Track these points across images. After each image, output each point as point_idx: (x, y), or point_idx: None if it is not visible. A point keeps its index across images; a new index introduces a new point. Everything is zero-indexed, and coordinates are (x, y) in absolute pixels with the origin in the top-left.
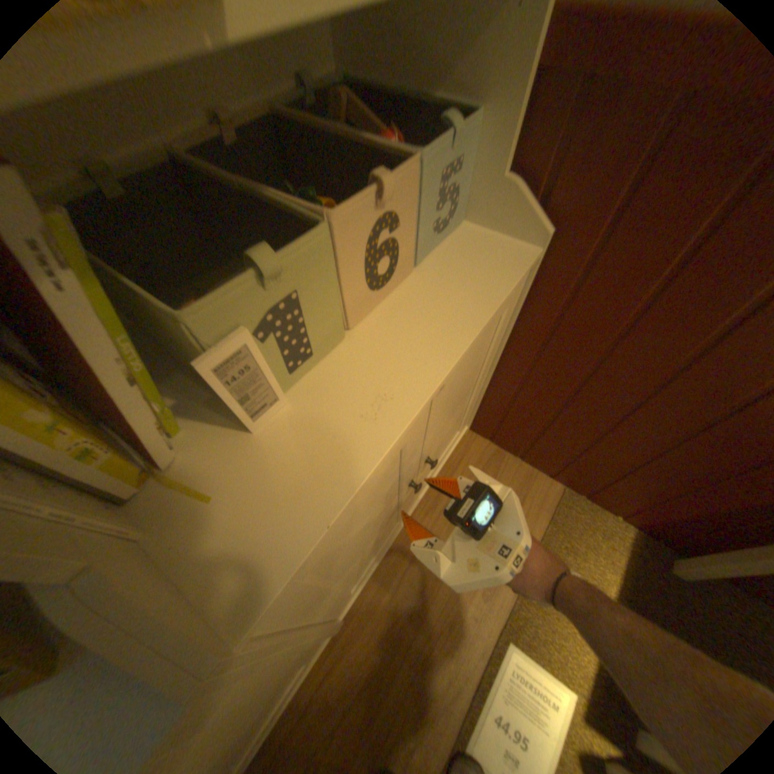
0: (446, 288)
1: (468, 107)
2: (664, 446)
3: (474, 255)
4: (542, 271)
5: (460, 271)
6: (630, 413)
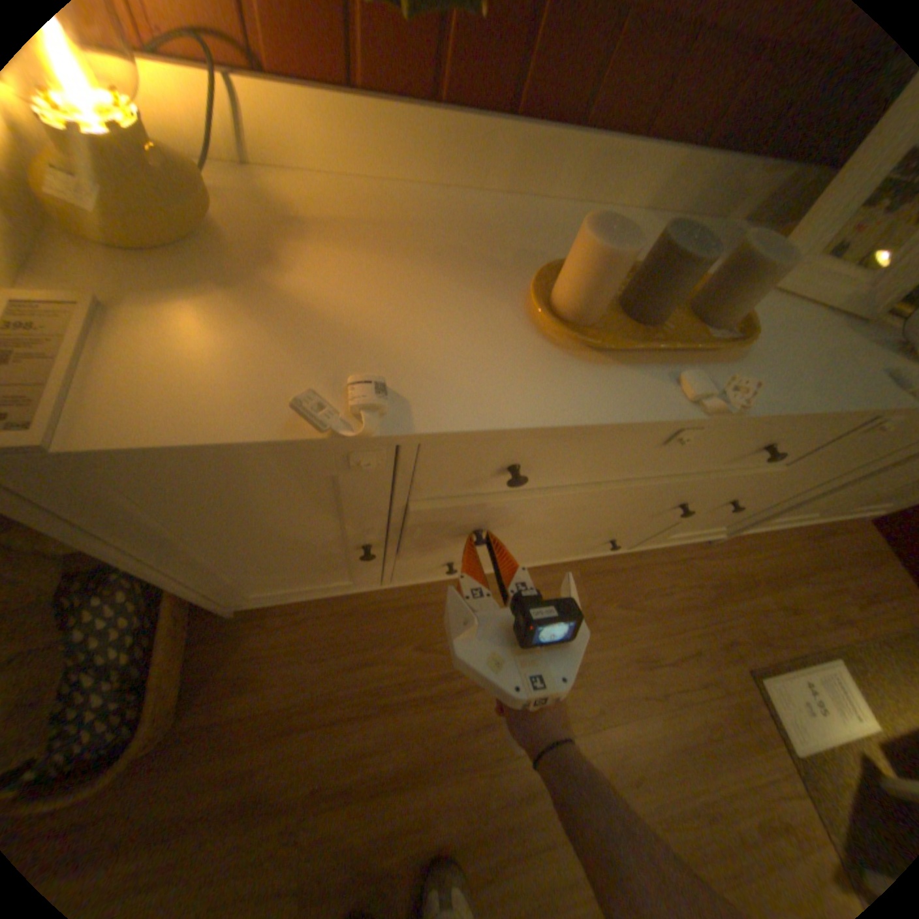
0: None
1: None
2: None
3: None
4: None
5: None
6: None
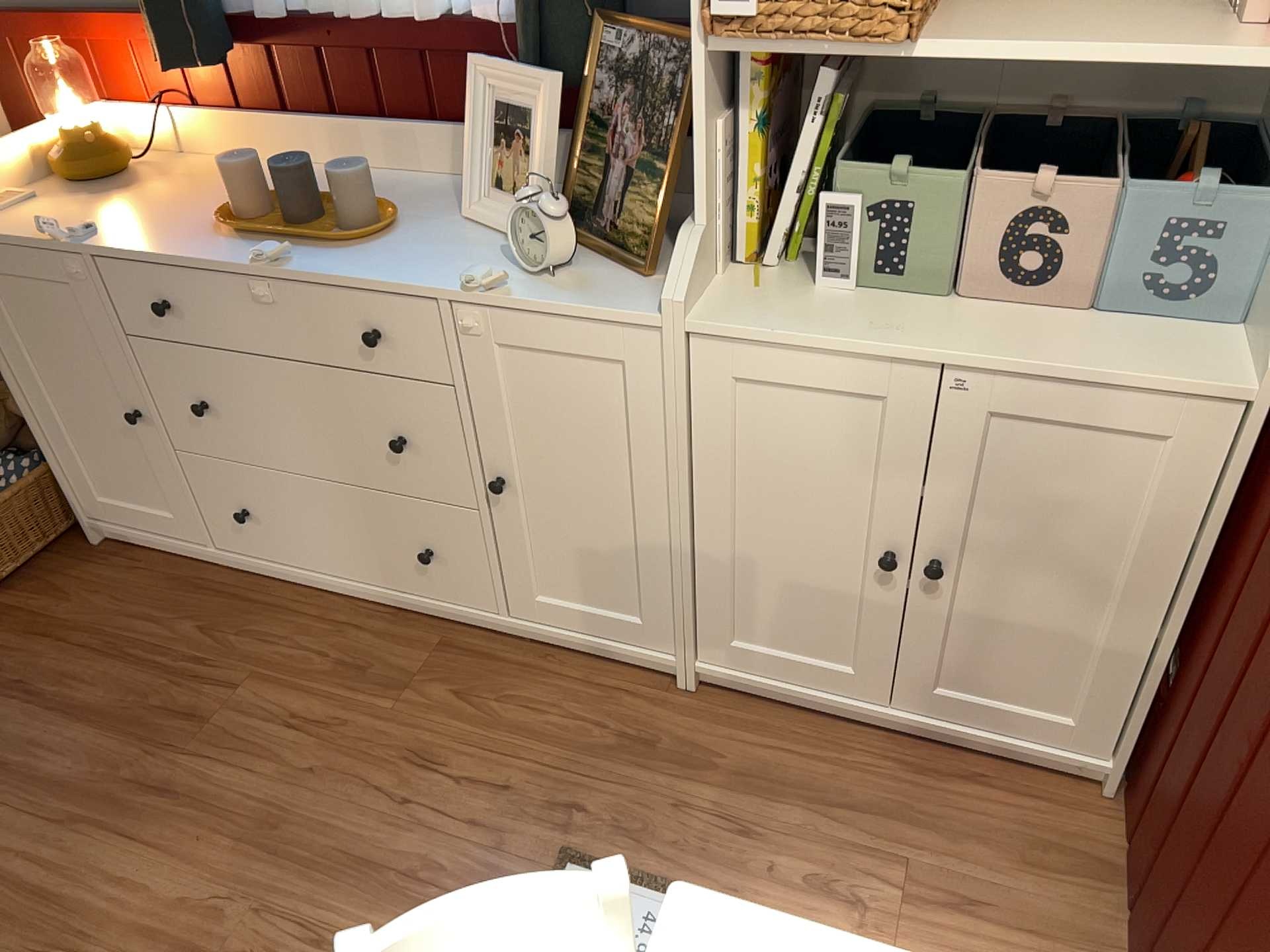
0: (1077, 338)
1: (1266, 192)
2: (1222, 889)
3: (1164, 346)
4: (1260, 442)
5: (1119, 342)
6: (1226, 783)
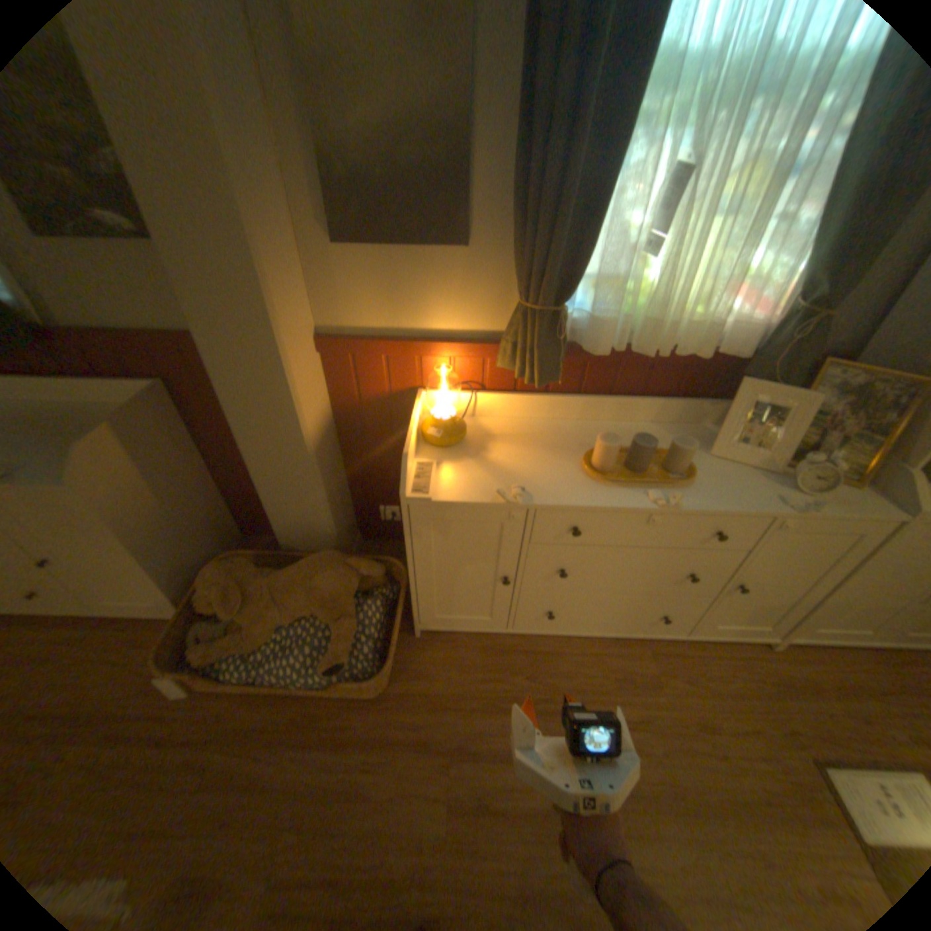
0: None
1: None
2: None
3: None
4: None
5: None
6: None
